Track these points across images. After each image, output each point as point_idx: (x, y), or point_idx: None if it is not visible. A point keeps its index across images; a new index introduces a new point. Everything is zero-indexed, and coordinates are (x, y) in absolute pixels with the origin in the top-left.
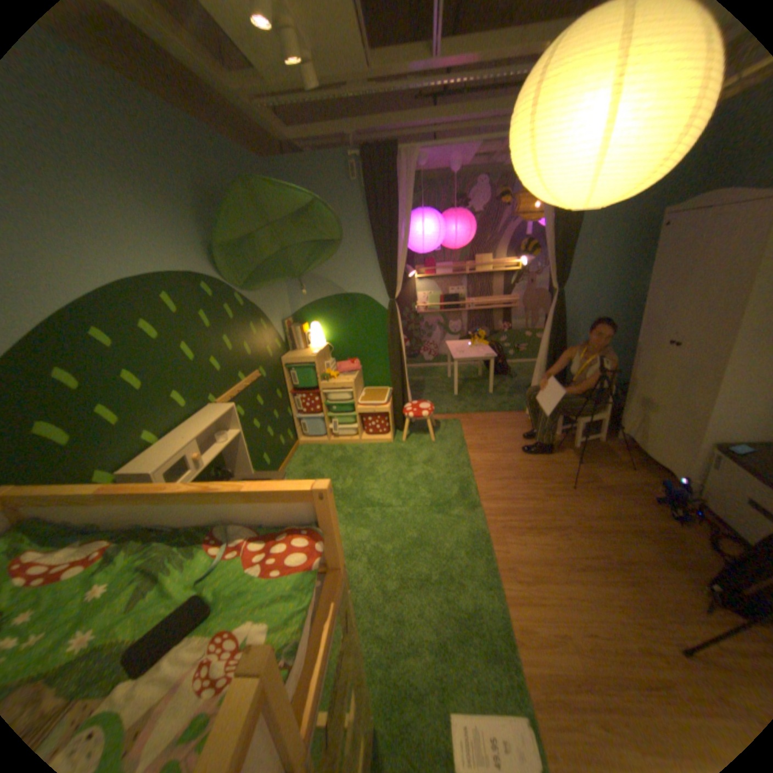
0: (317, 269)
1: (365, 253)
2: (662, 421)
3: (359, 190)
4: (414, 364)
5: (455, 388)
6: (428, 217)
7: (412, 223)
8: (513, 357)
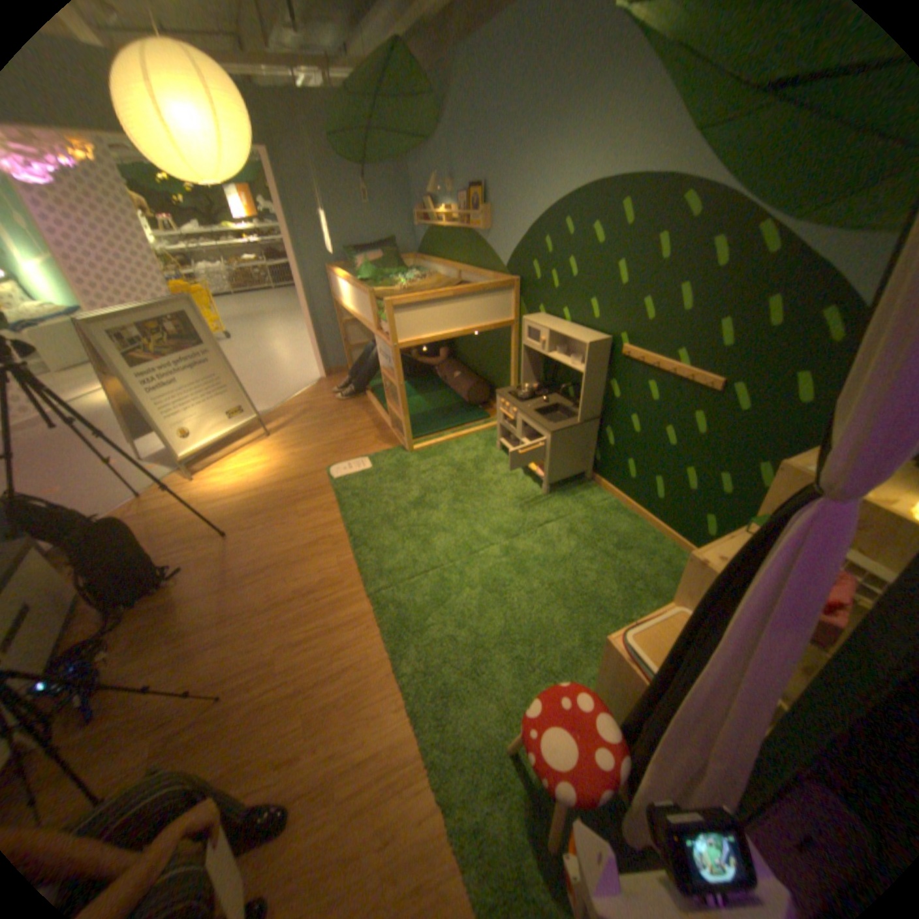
0: None
1: None
2: None
3: None
4: None
5: None
6: None
7: None
8: None
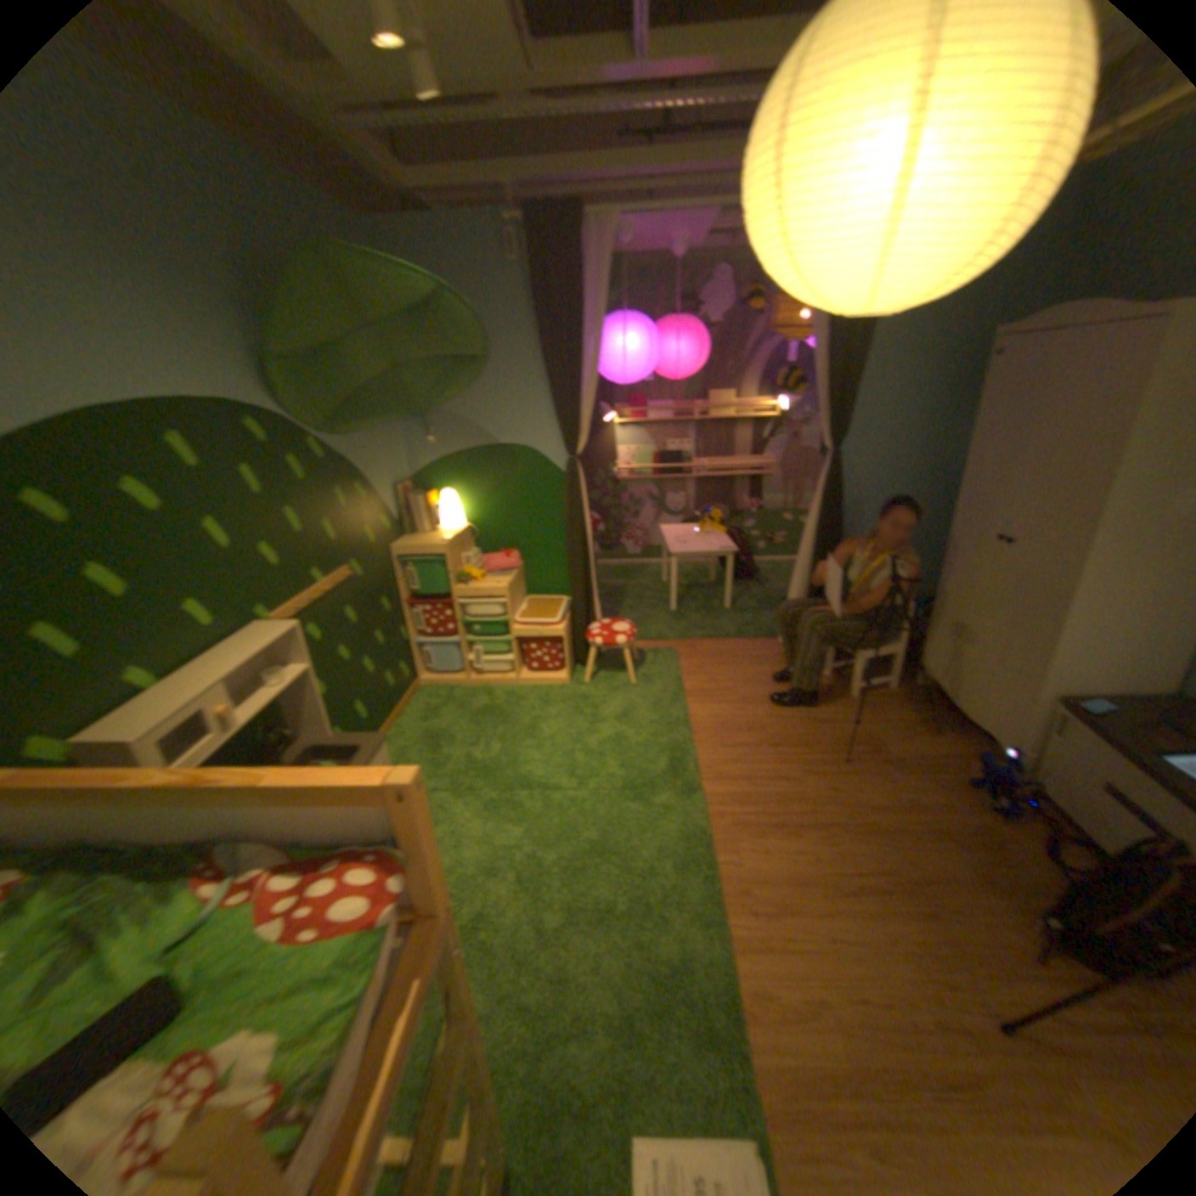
0: (451, 404)
1: (529, 381)
2: (982, 658)
3: (520, 277)
4: (610, 560)
5: (671, 600)
6: (631, 326)
7: (607, 335)
8: (764, 552)
